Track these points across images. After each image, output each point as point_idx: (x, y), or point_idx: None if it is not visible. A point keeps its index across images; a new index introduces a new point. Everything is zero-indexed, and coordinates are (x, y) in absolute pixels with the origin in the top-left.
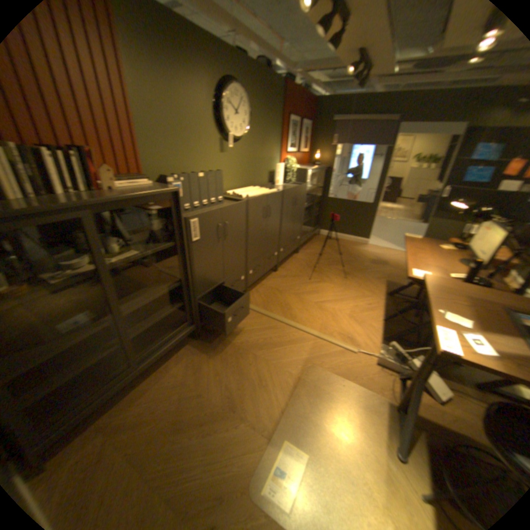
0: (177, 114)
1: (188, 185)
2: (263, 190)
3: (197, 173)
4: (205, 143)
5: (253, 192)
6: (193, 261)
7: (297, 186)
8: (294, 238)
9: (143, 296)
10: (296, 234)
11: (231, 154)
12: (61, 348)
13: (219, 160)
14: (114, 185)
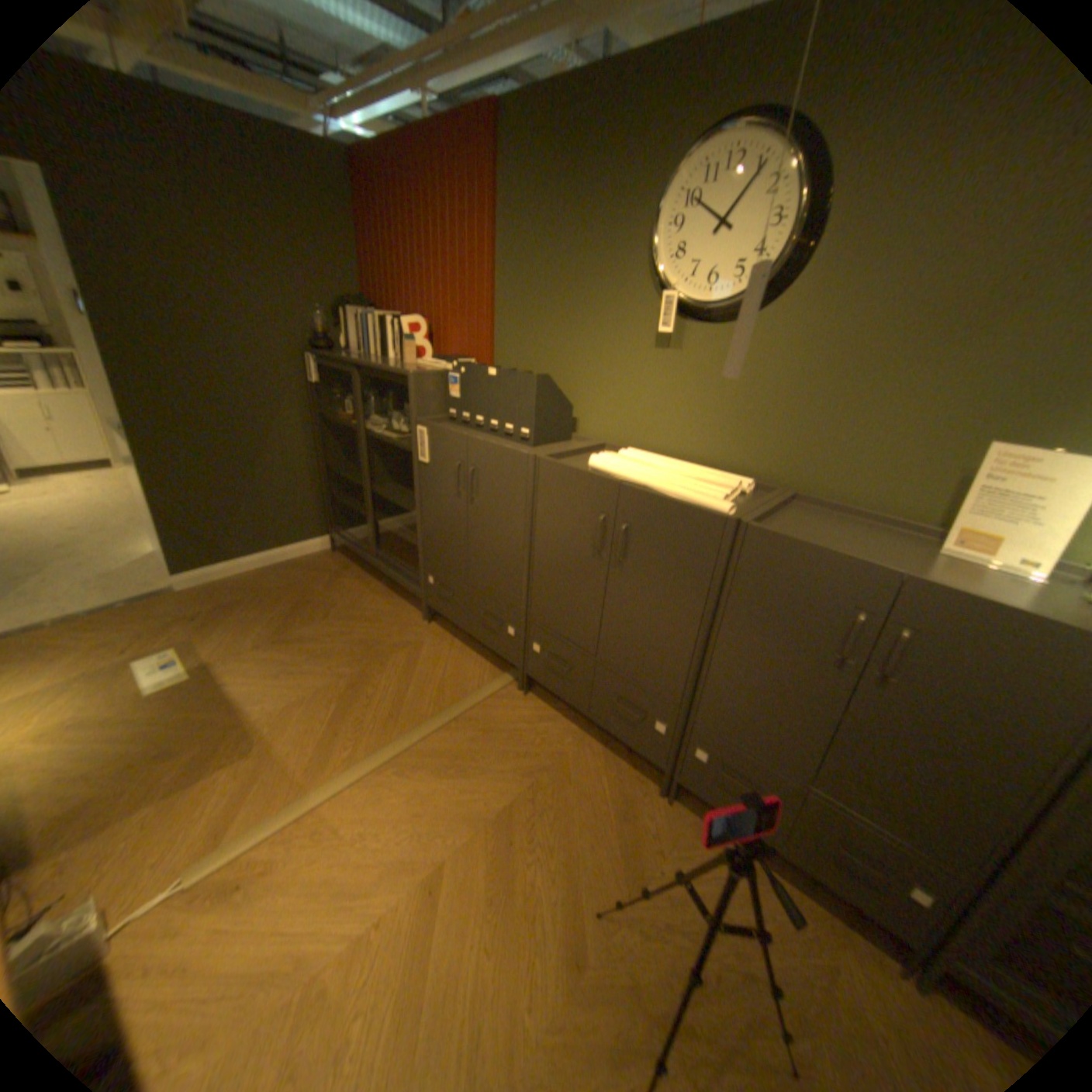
0: (562, 266)
1: (474, 384)
2: (701, 486)
3: (488, 368)
4: (614, 321)
5: (639, 470)
6: (423, 493)
7: (969, 588)
8: (871, 852)
9: (405, 496)
10: (900, 854)
11: (702, 357)
12: (351, 477)
13: (652, 365)
14: (415, 360)
